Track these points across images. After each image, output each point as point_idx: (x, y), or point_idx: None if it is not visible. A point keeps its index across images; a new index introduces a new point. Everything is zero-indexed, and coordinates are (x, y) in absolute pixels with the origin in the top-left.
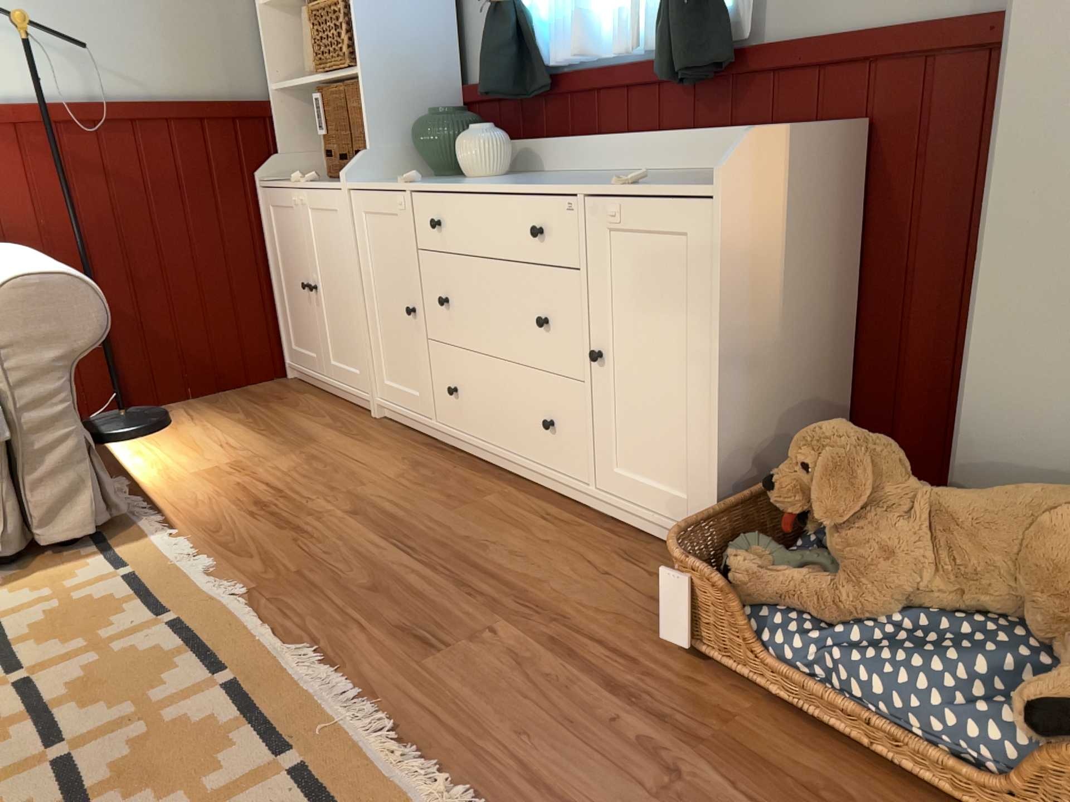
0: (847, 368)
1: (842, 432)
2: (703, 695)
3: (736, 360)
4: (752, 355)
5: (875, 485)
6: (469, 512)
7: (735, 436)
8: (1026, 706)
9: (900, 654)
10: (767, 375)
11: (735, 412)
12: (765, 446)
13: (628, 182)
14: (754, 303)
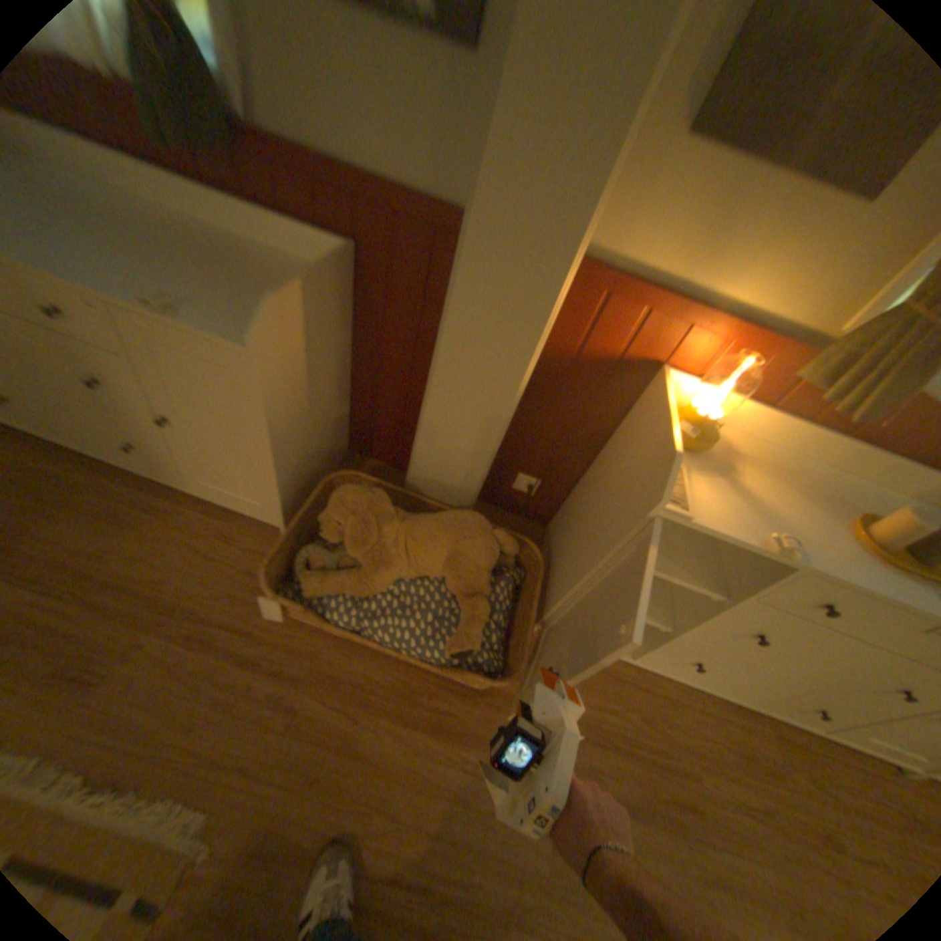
0: (350, 395)
1: (360, 502)
2: (298, 646)
3: (286, 444)
4: (295, 433)
5: (380, 533)
6: (76, 519)
7: (290, 479)
8: (450, 651)
9: (396, 621)
10: (305, 435)
11: (289, 468)
12: (308, 468)
13: (160, 307)
14: (293, 406)
